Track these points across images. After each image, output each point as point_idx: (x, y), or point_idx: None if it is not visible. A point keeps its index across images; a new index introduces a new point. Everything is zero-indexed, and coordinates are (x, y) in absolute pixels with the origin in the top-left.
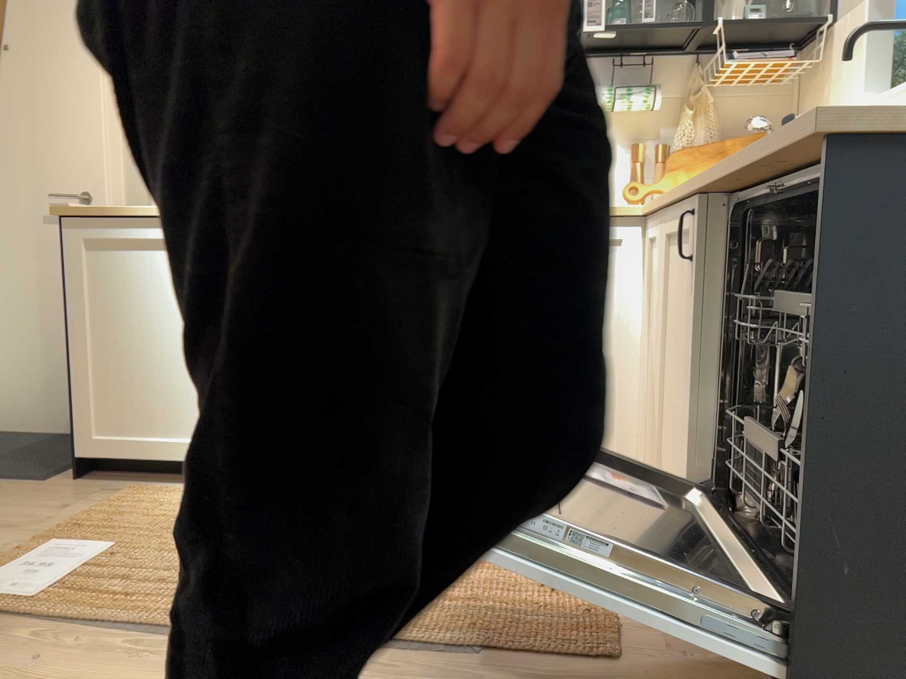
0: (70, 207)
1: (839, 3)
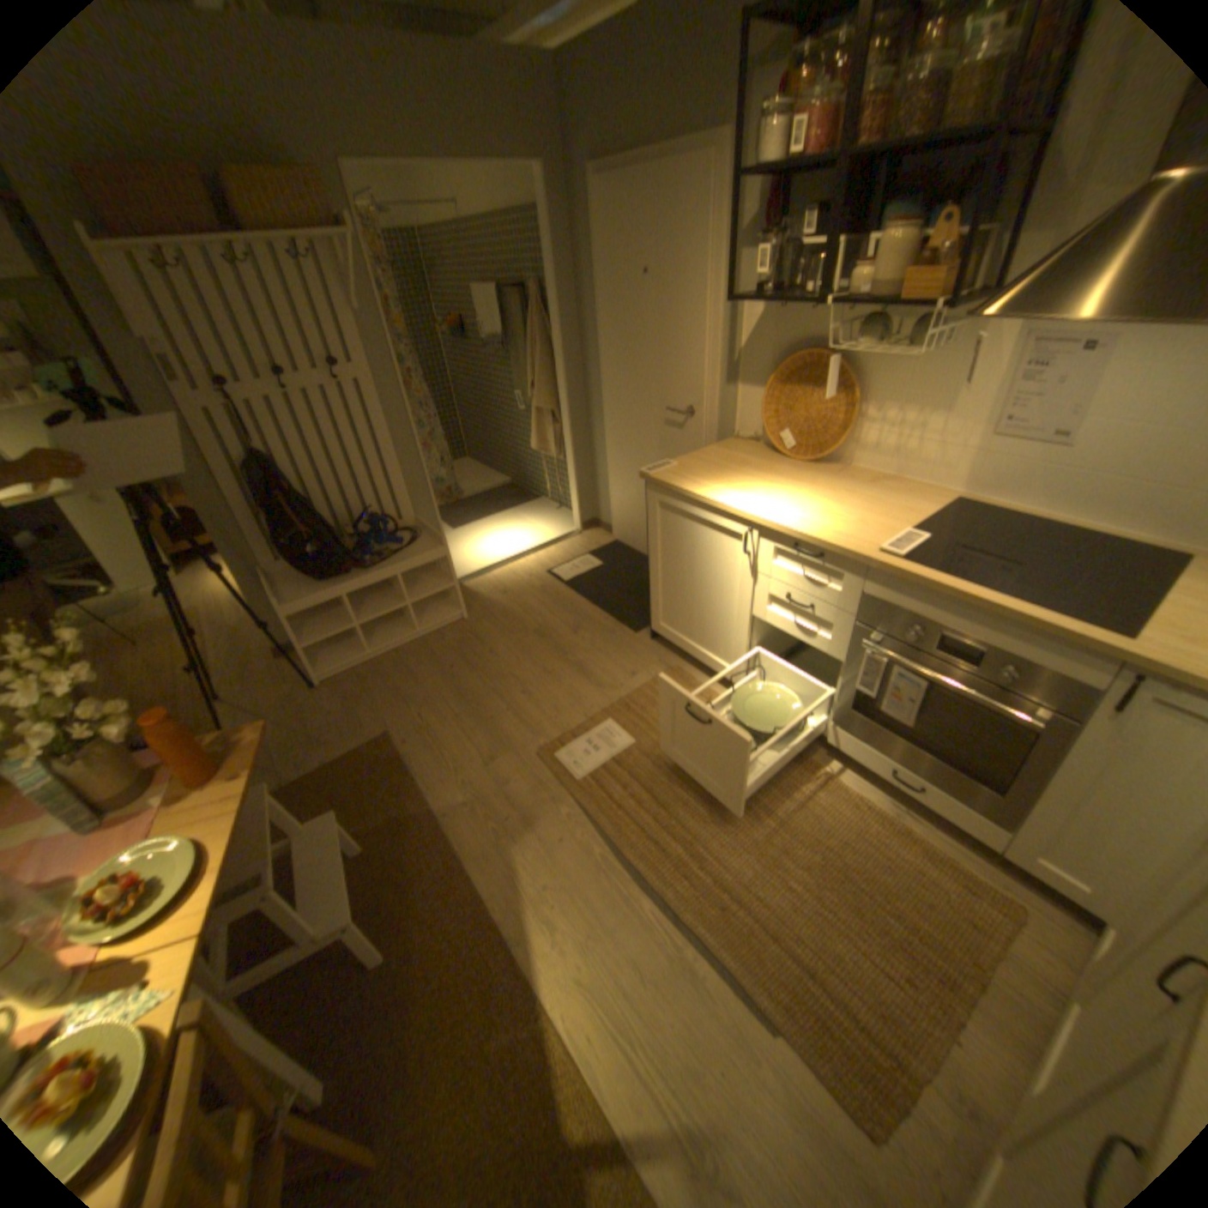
0: (650, 476)
1: None
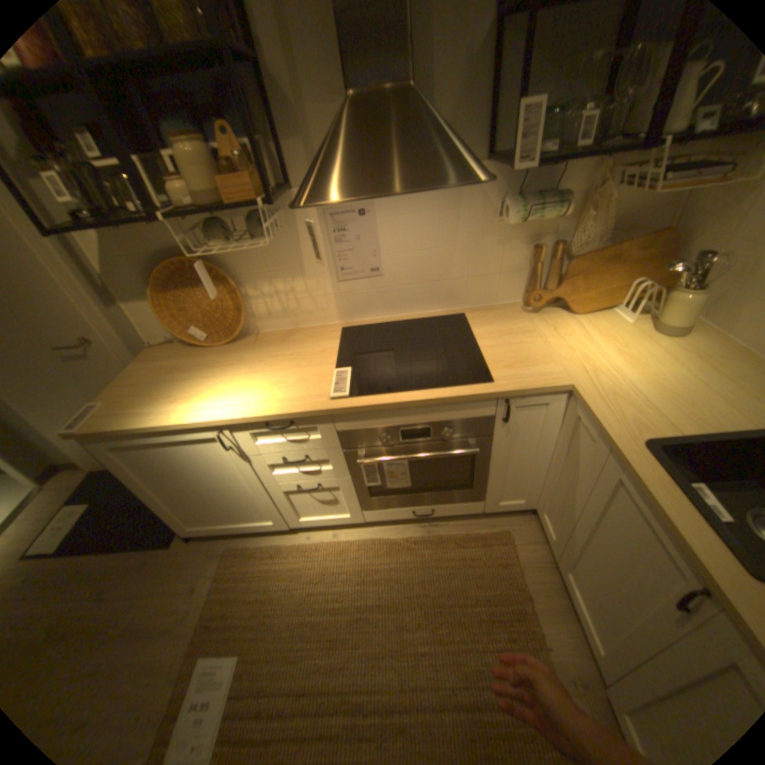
0: (78, 432)
1: None
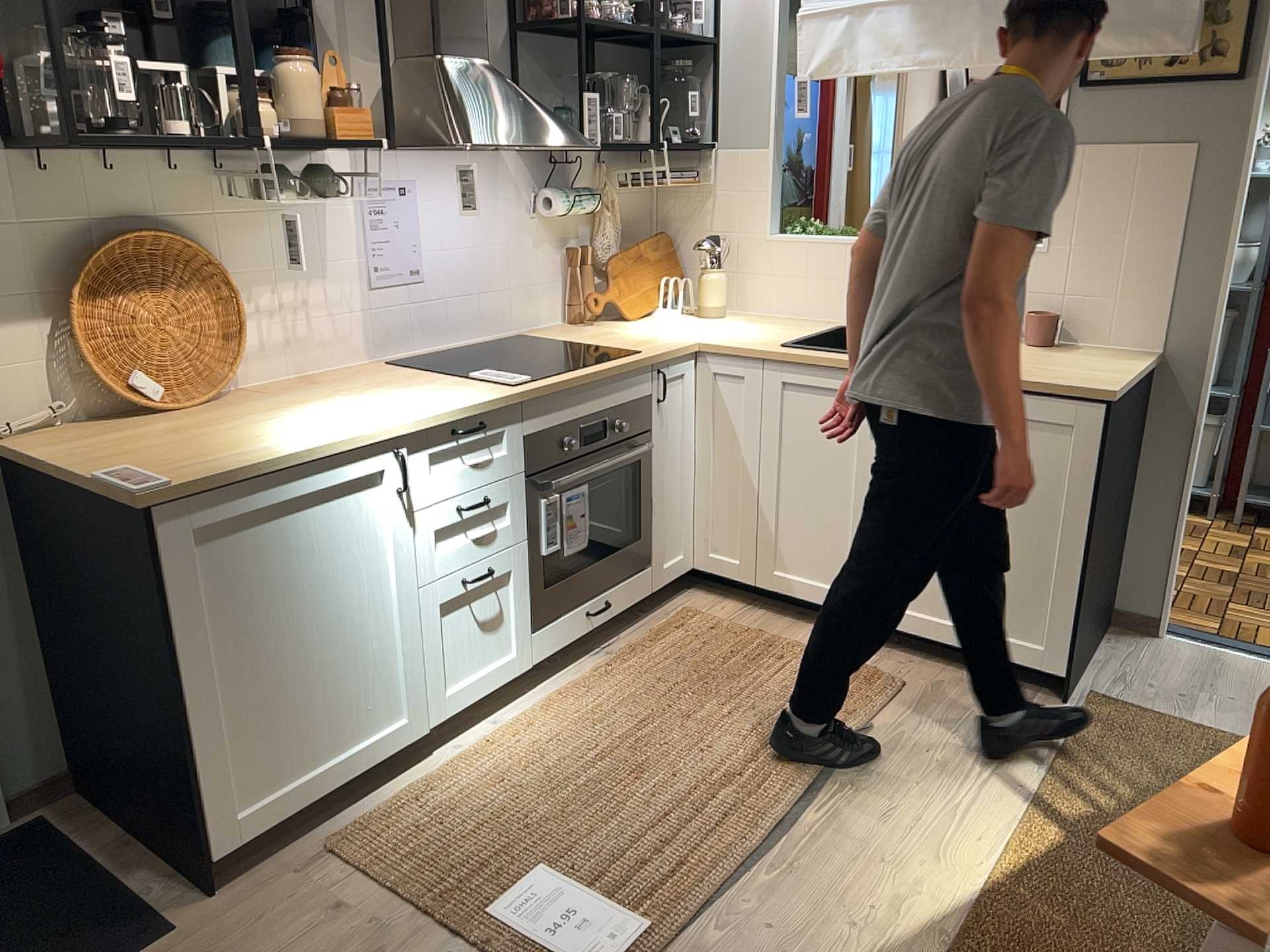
0: (173, 485)
1: (723, 133)
